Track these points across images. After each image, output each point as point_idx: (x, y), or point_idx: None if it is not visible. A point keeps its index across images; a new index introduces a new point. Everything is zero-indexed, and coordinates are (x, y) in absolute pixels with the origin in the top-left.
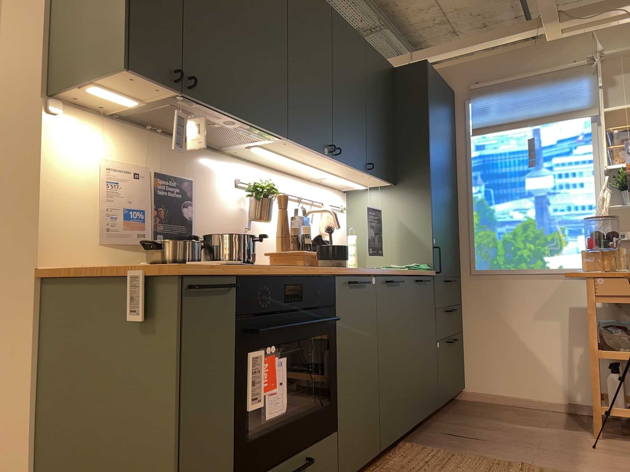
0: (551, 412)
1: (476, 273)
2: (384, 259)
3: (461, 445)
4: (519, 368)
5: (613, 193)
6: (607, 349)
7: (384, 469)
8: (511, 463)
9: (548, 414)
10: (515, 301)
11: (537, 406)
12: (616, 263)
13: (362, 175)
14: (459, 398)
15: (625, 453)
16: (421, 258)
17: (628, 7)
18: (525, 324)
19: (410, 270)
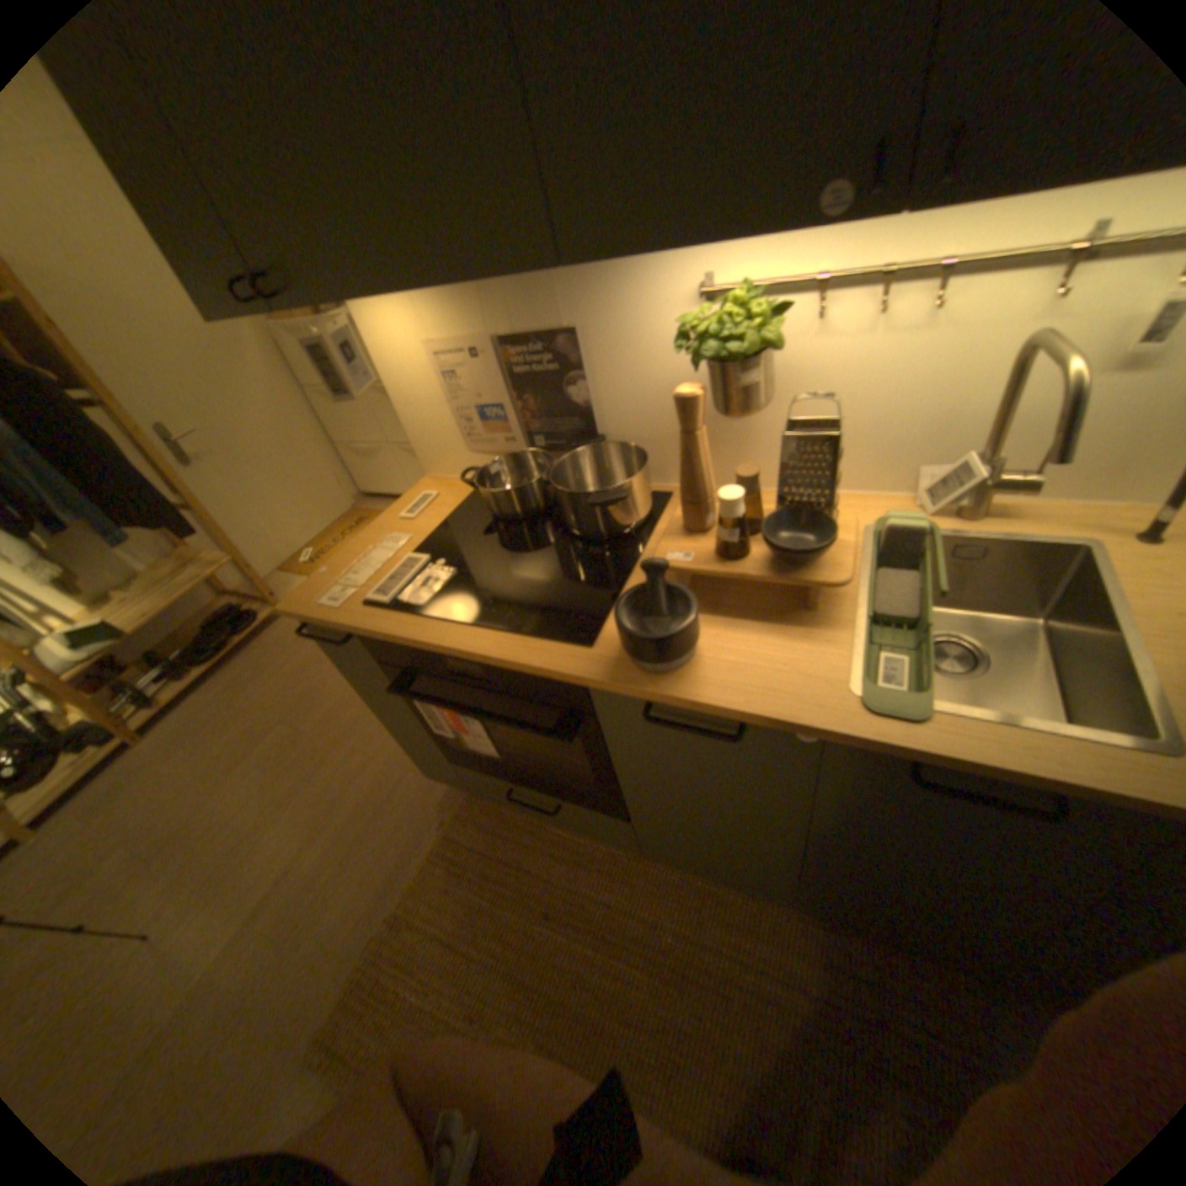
0: None
1: None
2: None
3: None
4: None
5: None
6: None
7: (802, 928)
8: None
9: None
10: None
11: None
12: None
13: None
14: None
15: None
16: None
17: None
18: None
19: None
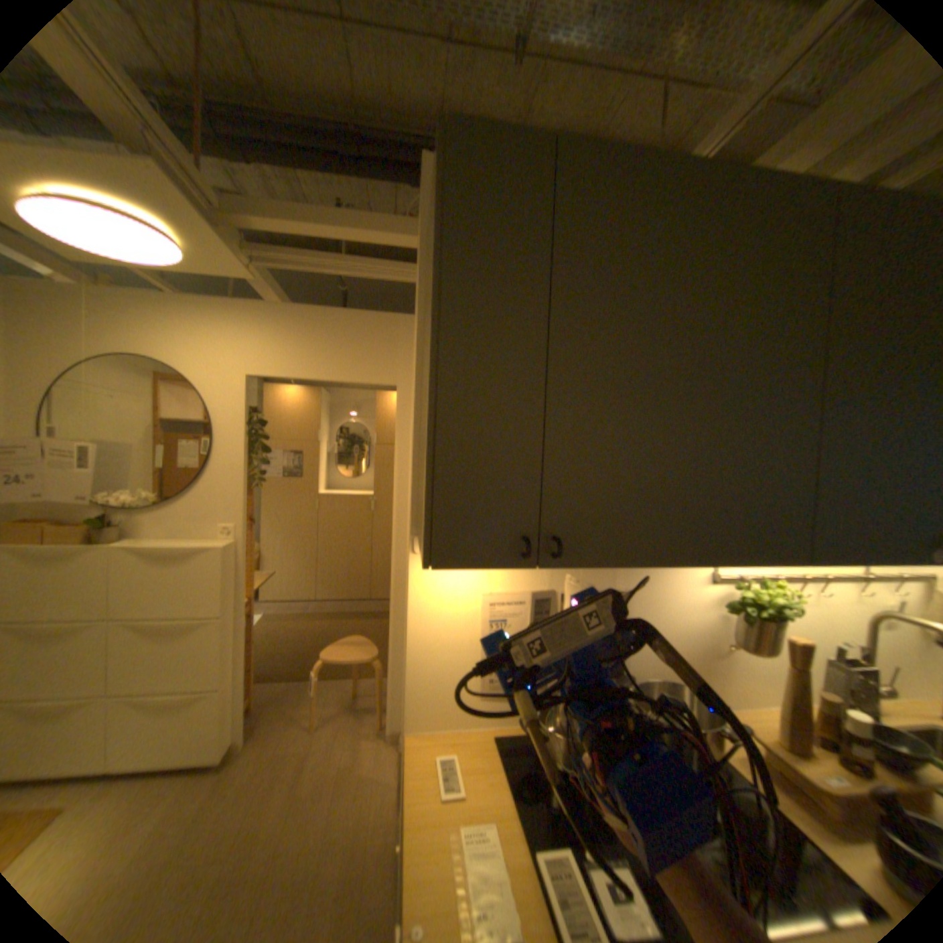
0: None
1: None
2: None
3: None
4: None
5: None
6: None
7: None
8: None
9: None
10: None
11: None
12: None
13: None
14: None
15: None
16: None
17: None
18: None
19: None
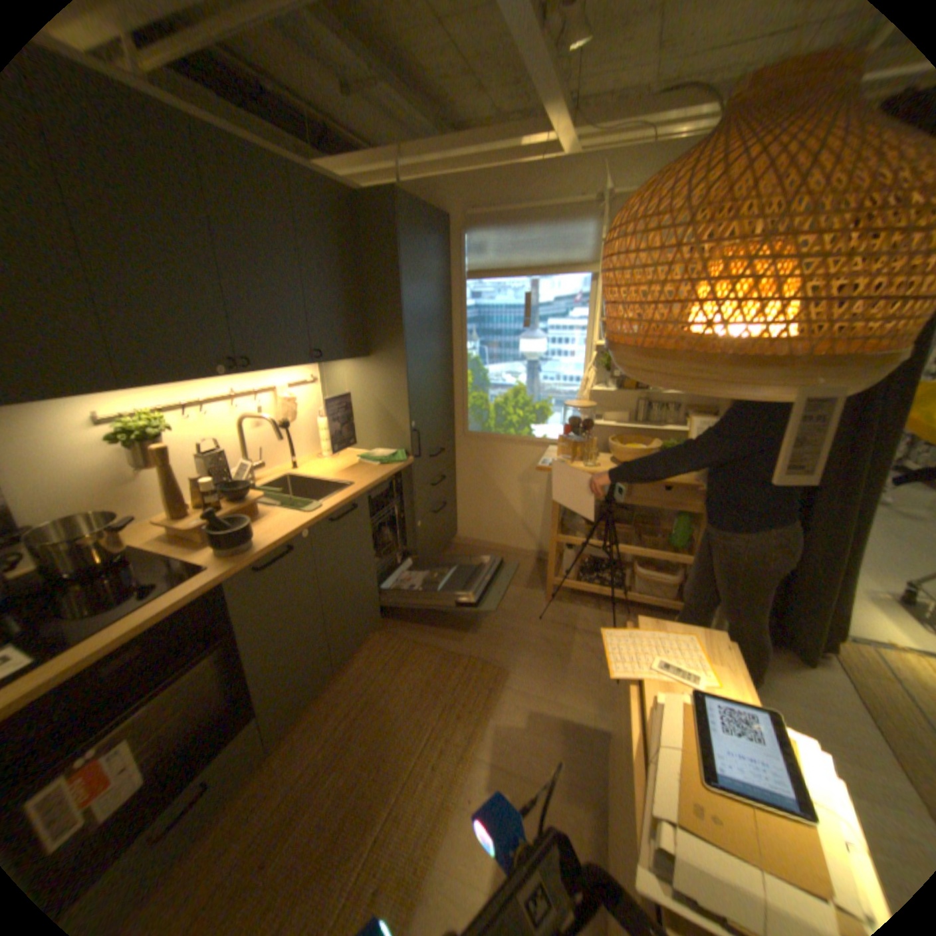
0: (523, 560)
1: (468, 435)
2: (362, 439)
3: (426, 628)
4: (501, 522)
5: (601, 367)
6: (566, 532)
7: (338, 686)
8: (459, 660)
9: (520, 563)
10: (502, 465)
11: (514, 553)
12: (587, 452)
13: (311, 363)
14: (451, 543)
15: (562, 625)
16: (398, 443)
17: (659, 115)
18: (509, 486)
19: (383, 464)
